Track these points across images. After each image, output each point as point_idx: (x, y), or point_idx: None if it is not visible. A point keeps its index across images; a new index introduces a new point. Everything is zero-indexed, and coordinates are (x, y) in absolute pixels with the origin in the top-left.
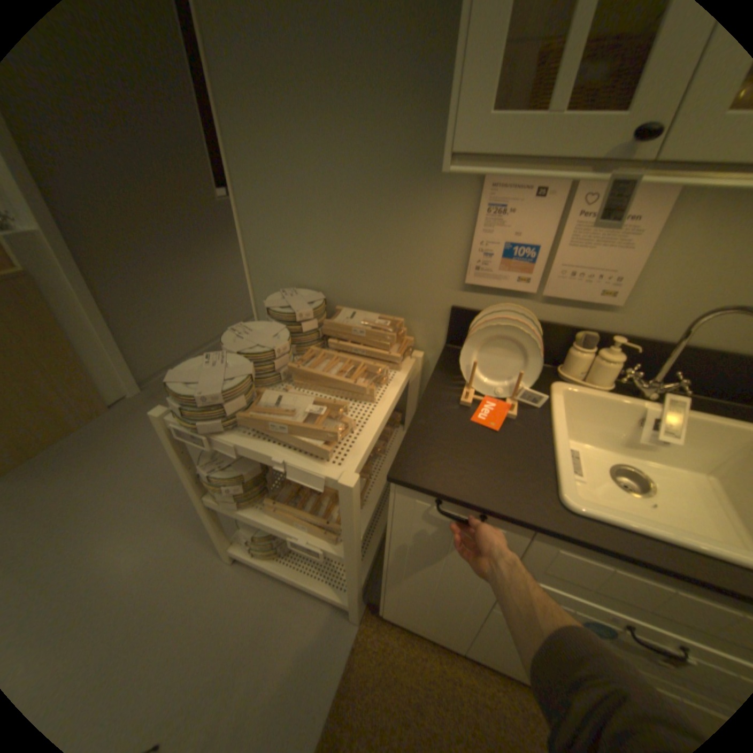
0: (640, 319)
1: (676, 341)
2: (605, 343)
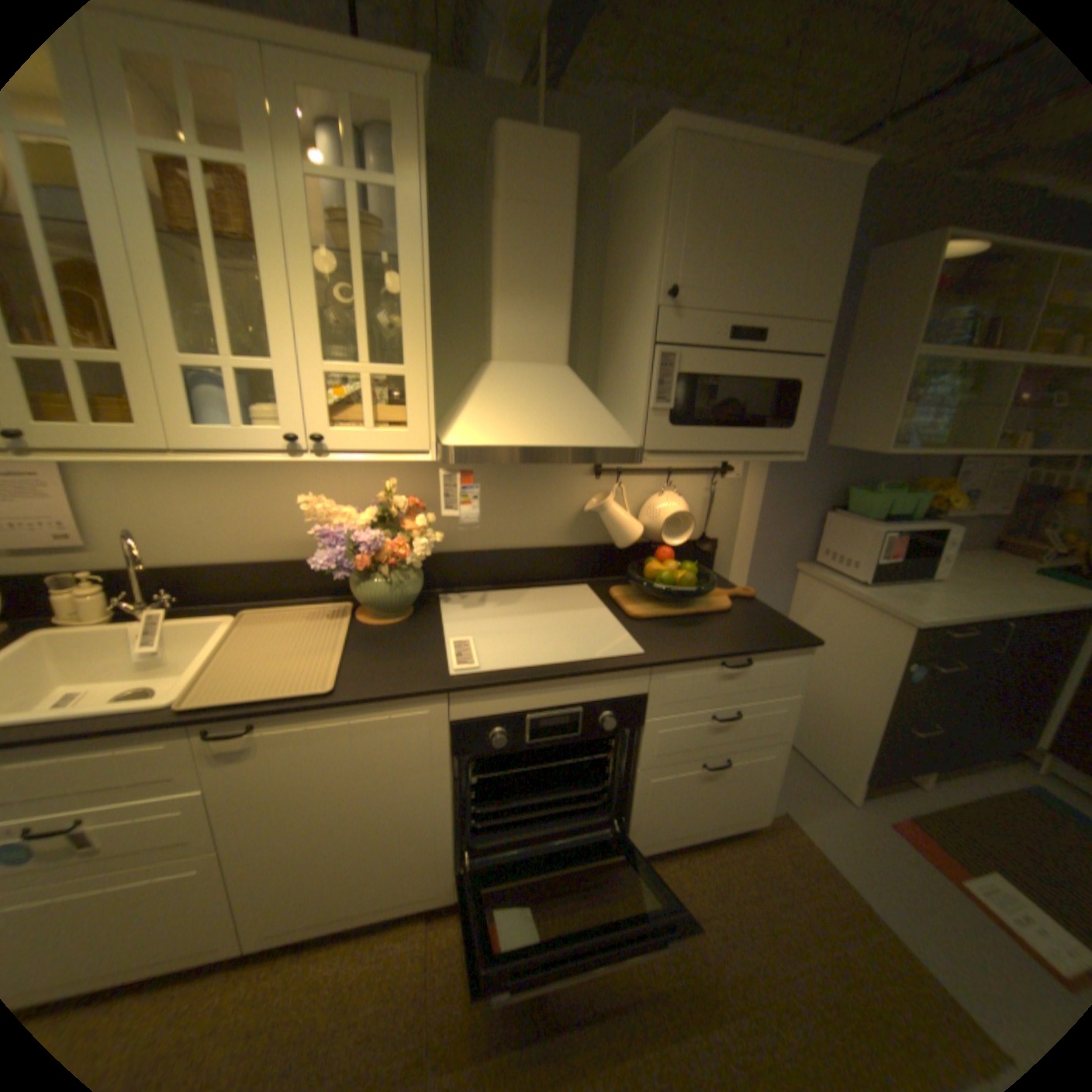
0: (113, 552)
1: (155, 565)
2: (95, 580)
